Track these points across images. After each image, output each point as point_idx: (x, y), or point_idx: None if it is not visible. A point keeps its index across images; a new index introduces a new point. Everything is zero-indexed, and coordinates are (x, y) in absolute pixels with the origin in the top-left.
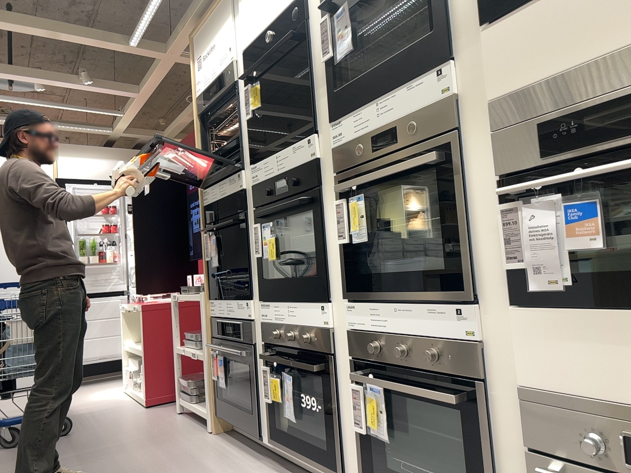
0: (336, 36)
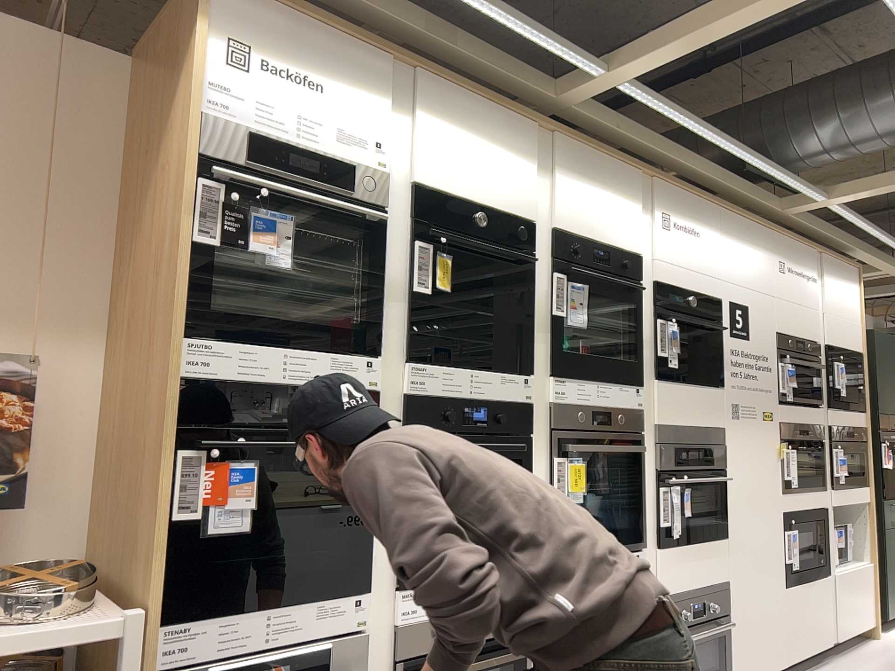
0: (565, 302)
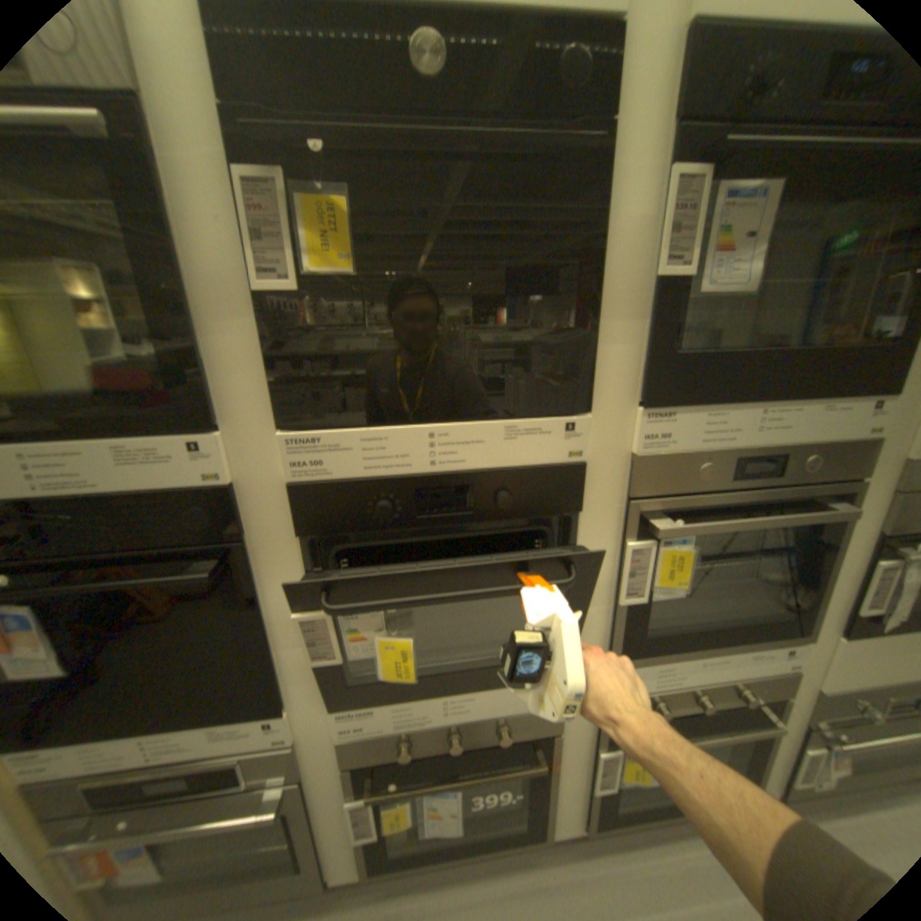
0: (717, 232)
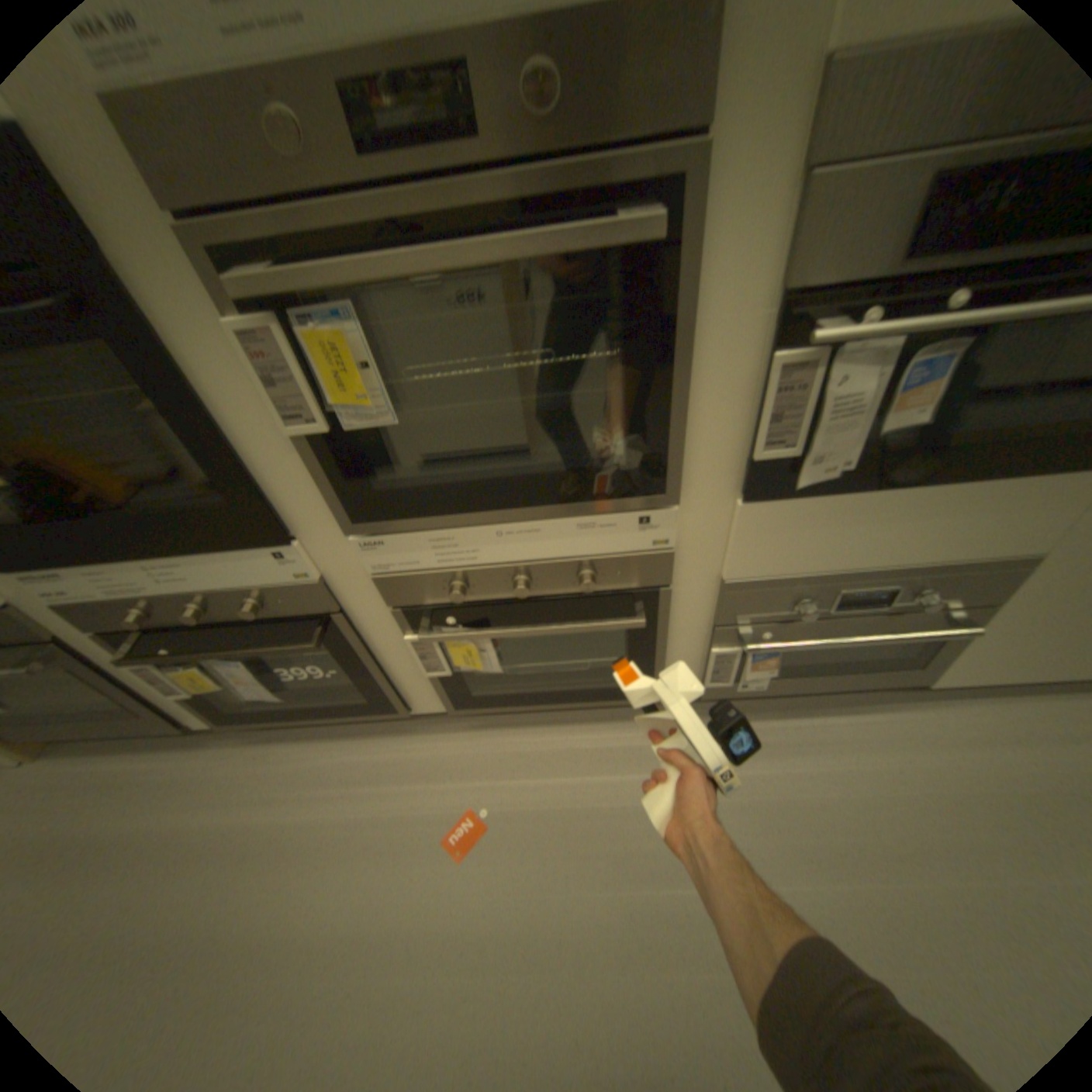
0: None
